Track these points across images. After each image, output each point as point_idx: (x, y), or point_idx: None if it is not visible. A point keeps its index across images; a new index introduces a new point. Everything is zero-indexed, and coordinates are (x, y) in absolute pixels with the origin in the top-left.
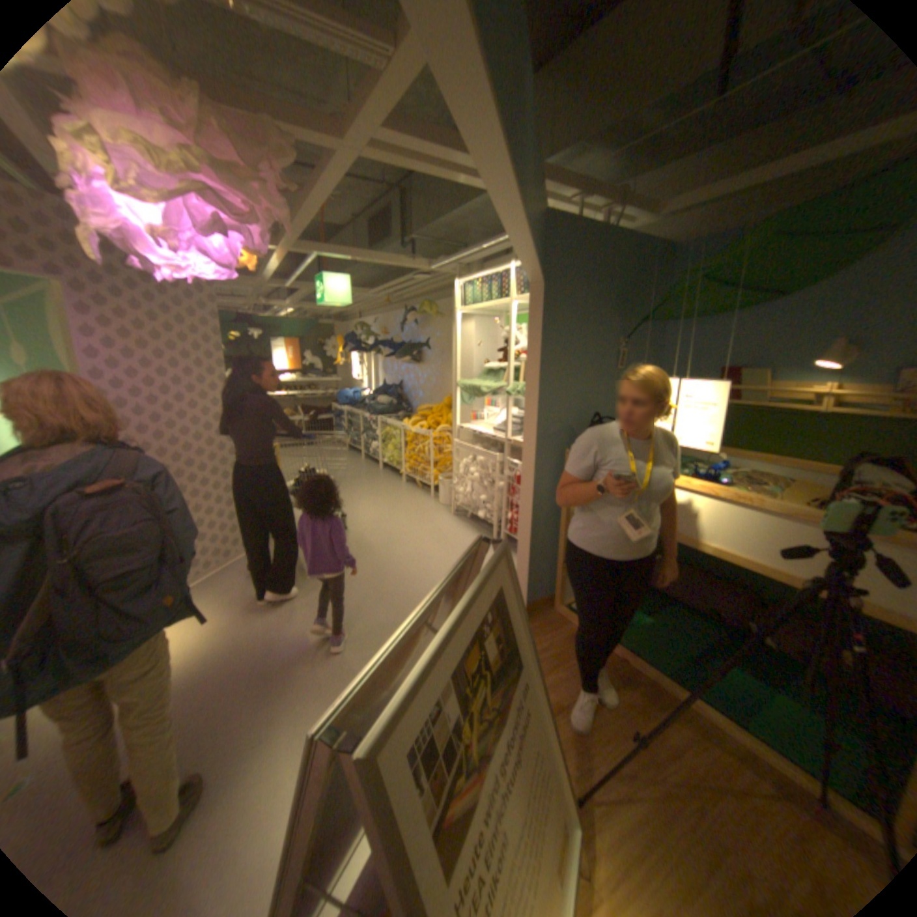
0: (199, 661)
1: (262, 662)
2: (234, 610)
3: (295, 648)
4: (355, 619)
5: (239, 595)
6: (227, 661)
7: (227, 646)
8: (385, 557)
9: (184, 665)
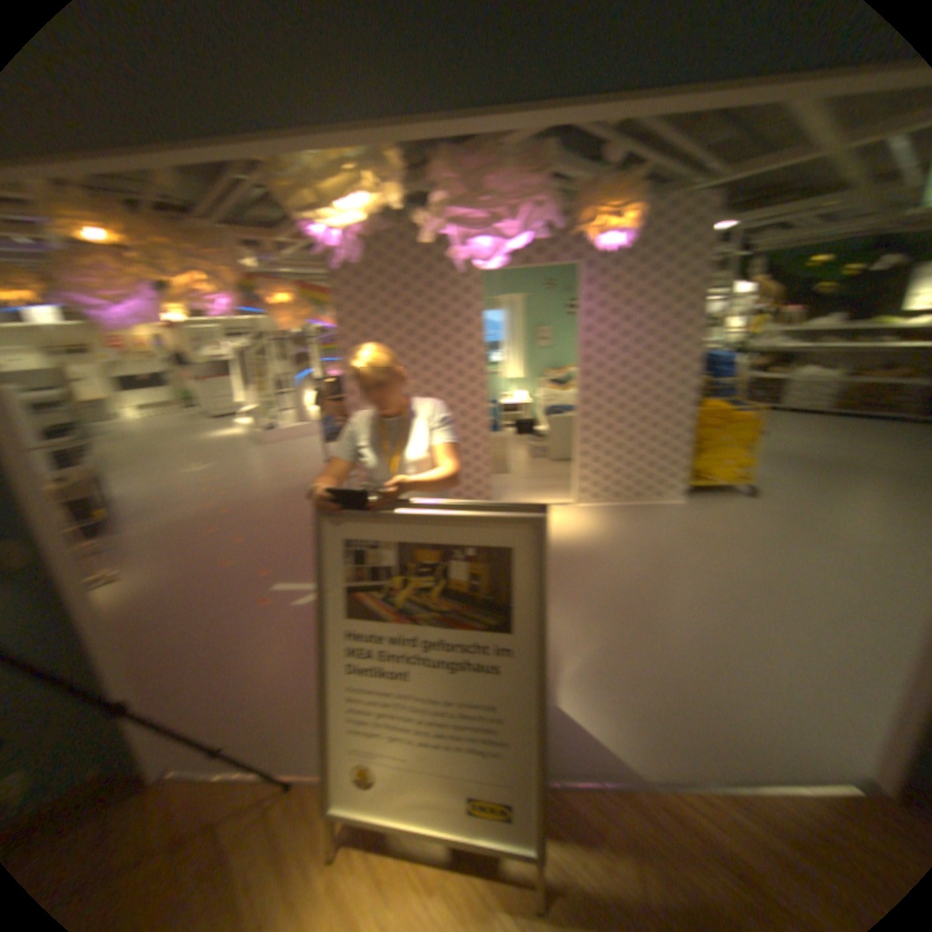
0: (564, 548)
1: (586, 574)
2: (616, 534)
3: (612, 582)
4: (678, 602)
5: (631, 528)
6: (574, 558)
7: (585, 551)
8: (804, 582)
9: (556, 544)
